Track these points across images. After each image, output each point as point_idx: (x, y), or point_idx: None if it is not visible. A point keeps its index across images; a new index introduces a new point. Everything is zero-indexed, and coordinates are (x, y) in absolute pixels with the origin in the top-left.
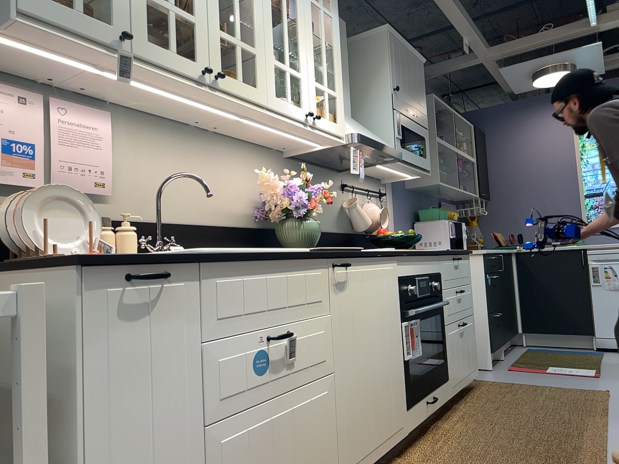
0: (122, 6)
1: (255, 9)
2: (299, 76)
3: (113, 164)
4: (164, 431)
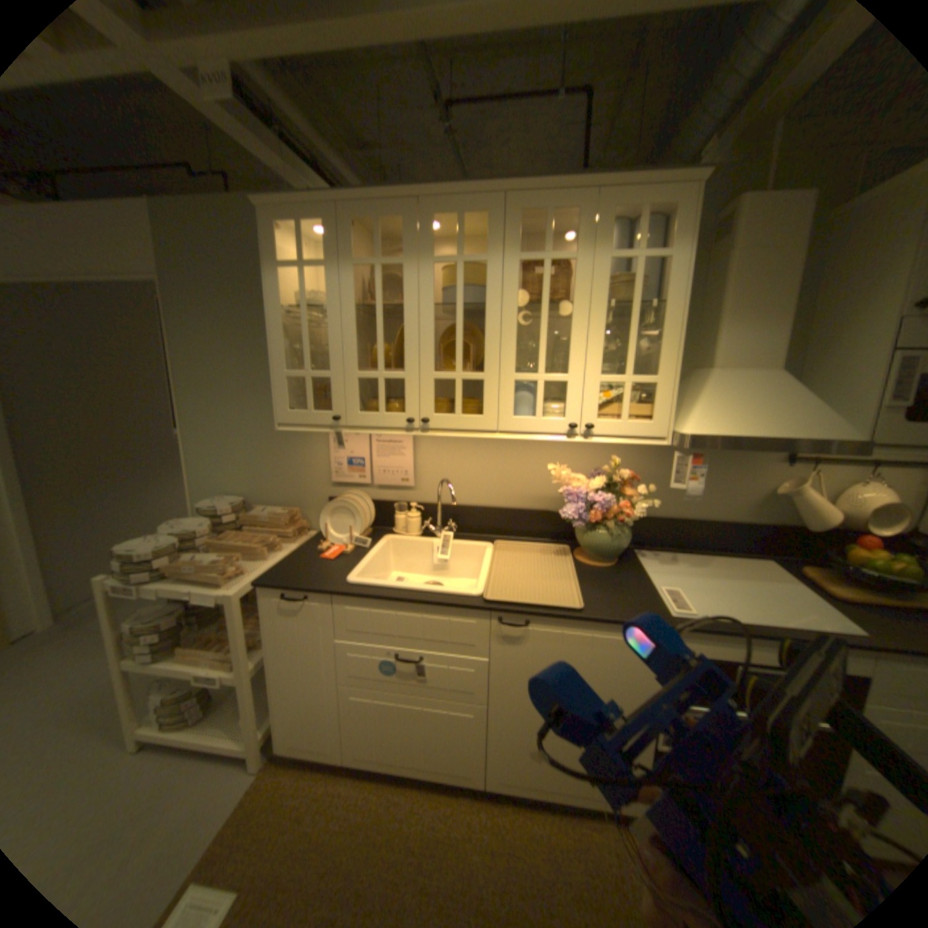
0: (339, 395)
1: (487, 327)
2: (563, 380)
3: (419, 464)
4: (310, 677)
